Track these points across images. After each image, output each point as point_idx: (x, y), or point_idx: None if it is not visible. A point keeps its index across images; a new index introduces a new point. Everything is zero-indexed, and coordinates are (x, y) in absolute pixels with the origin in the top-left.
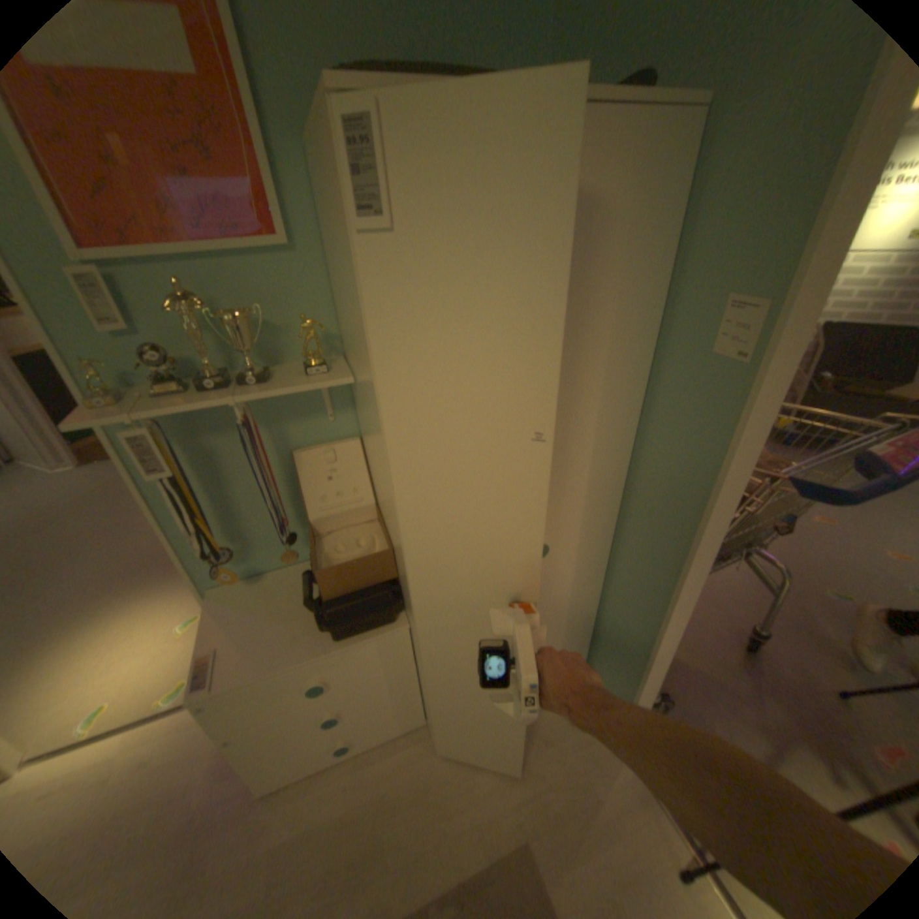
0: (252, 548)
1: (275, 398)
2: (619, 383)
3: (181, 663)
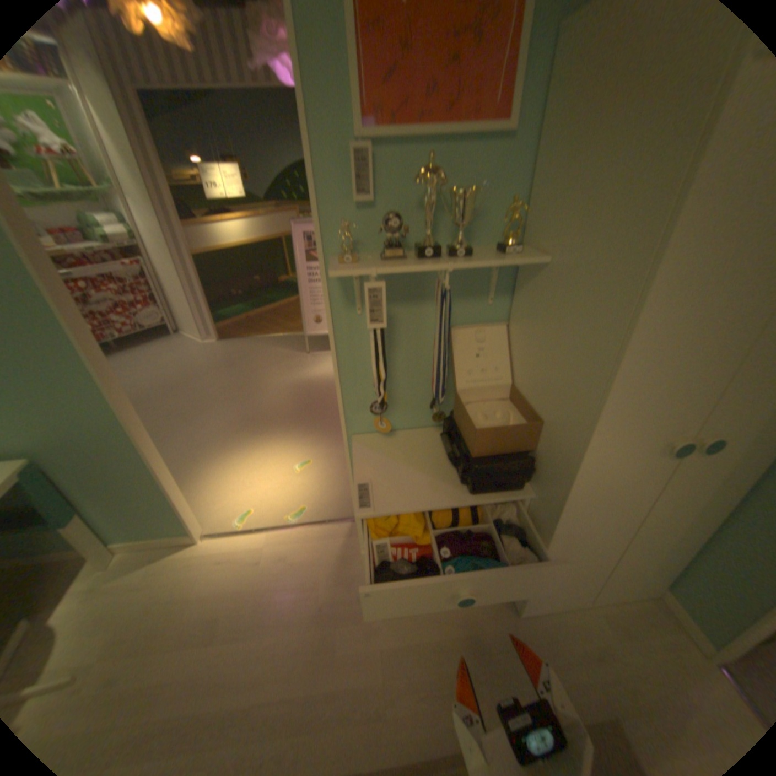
0: (393, 407)
1: (453, 276)
2: None
3: (301, 492)
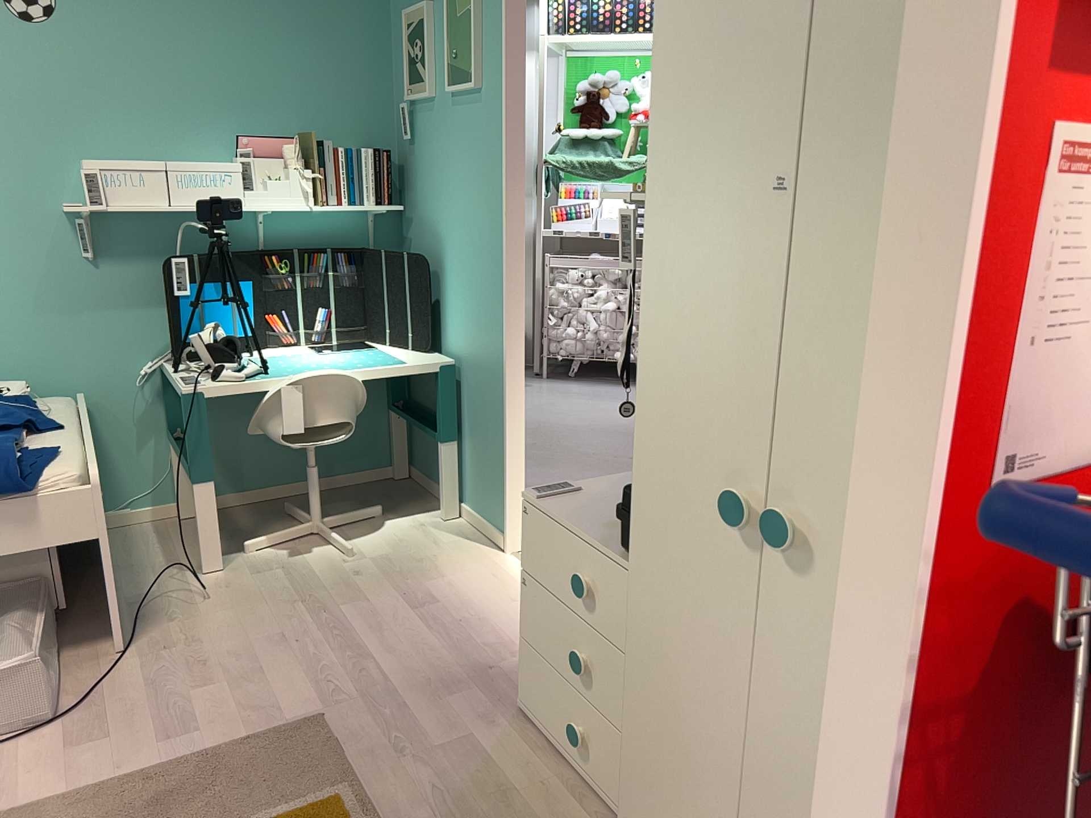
0: None
1: None
2: None
3: None
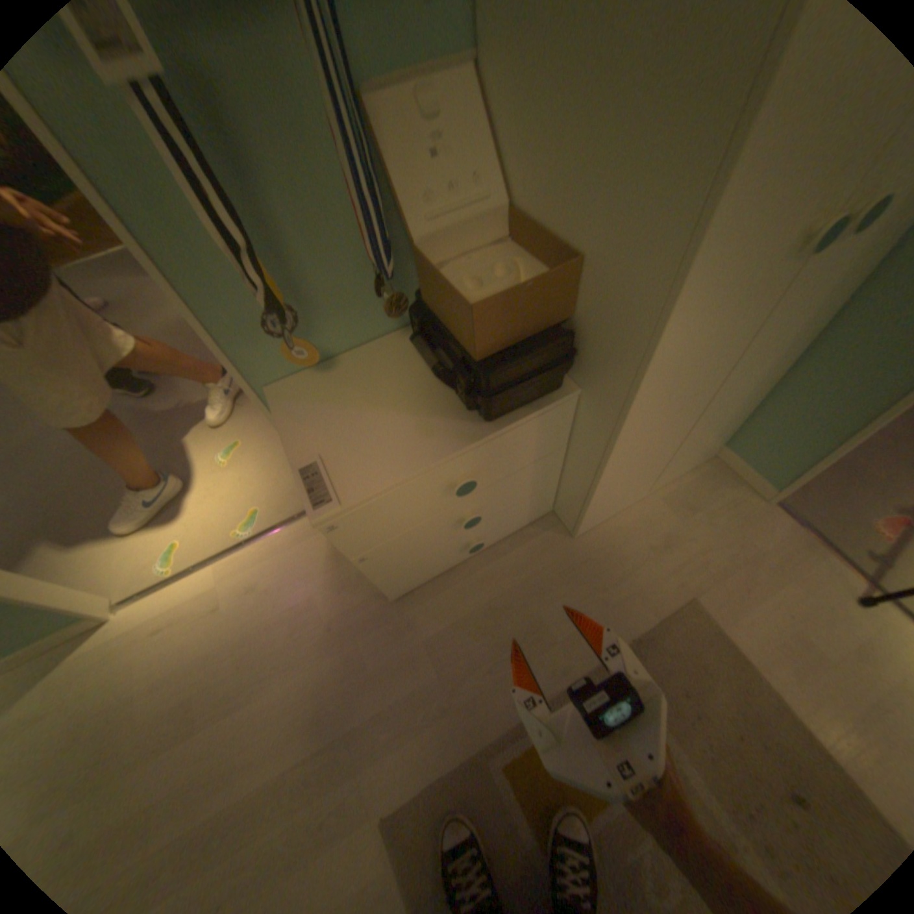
0: (314, 316)
1: None
2: None
3: (241, 491)
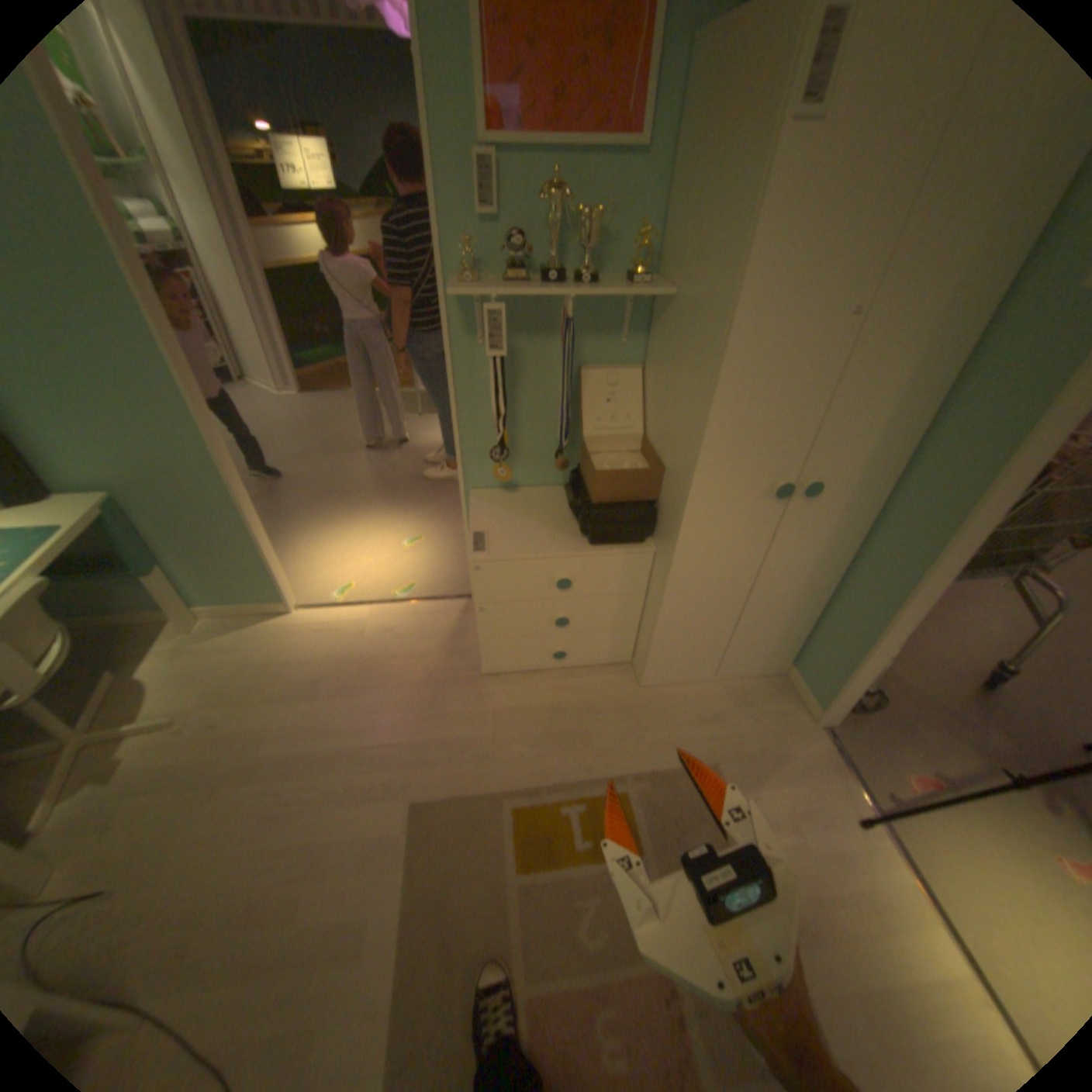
0: (516, 459)
1: (582, 309)
2: (956, 319)
3: (410, 568)
